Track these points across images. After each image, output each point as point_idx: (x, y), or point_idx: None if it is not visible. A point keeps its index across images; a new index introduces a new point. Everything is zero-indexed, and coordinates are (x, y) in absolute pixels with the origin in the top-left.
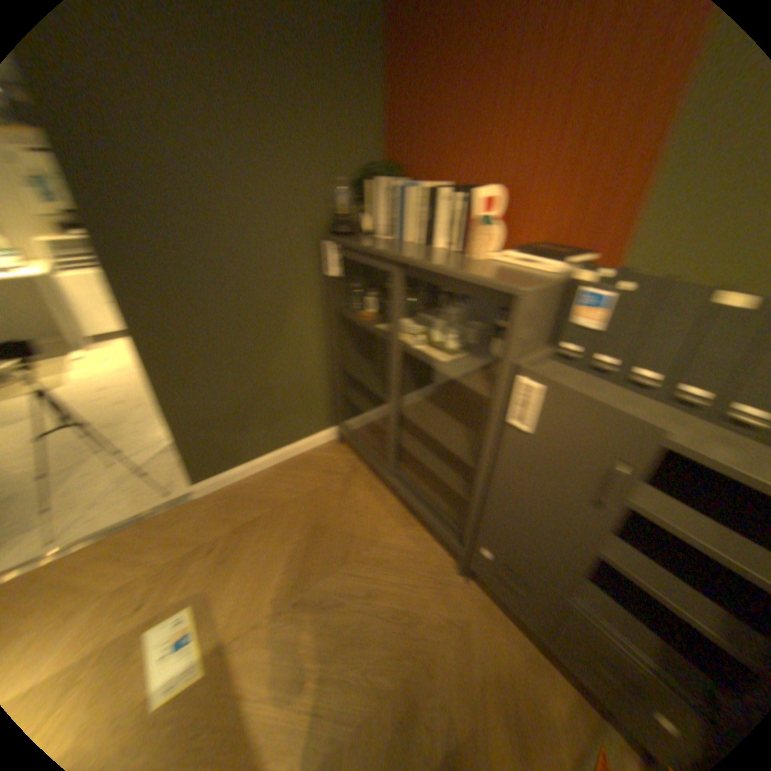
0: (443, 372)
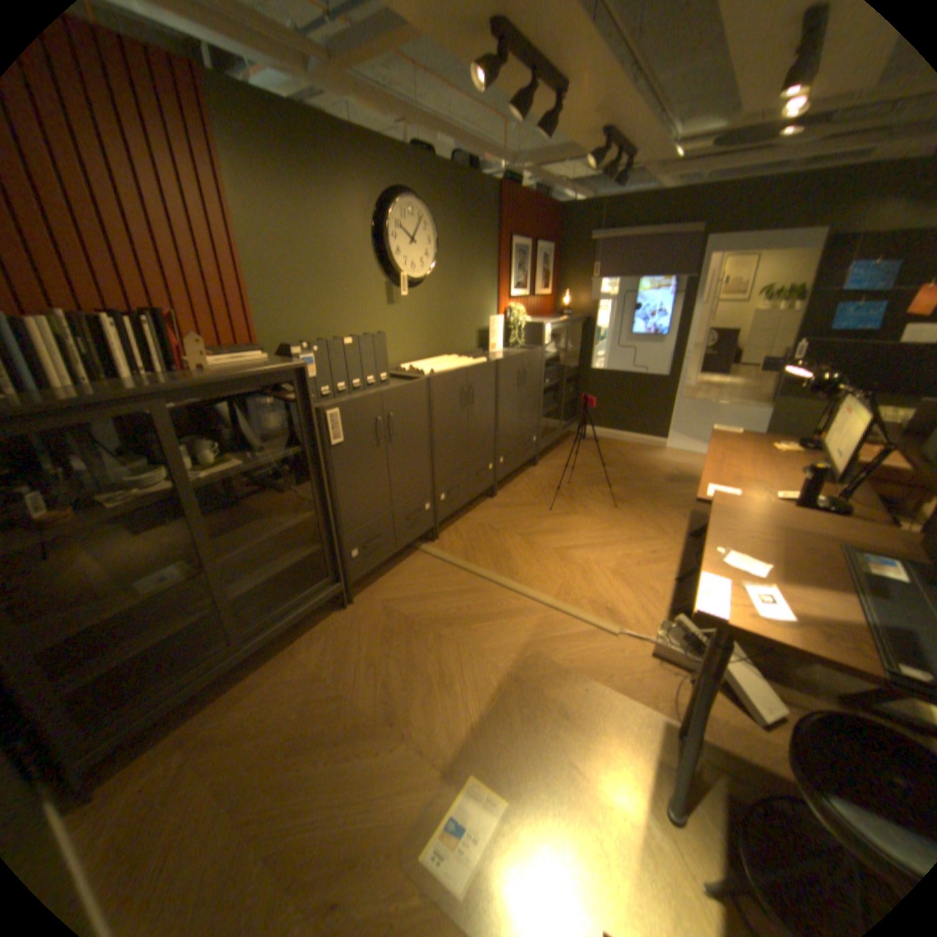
0: (254, 467)
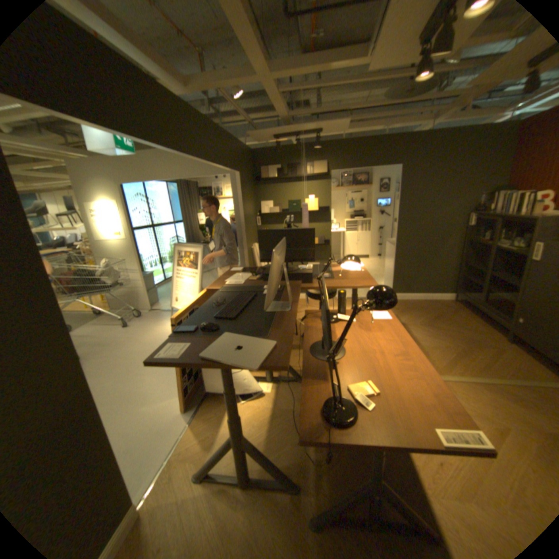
0: (514, 251)
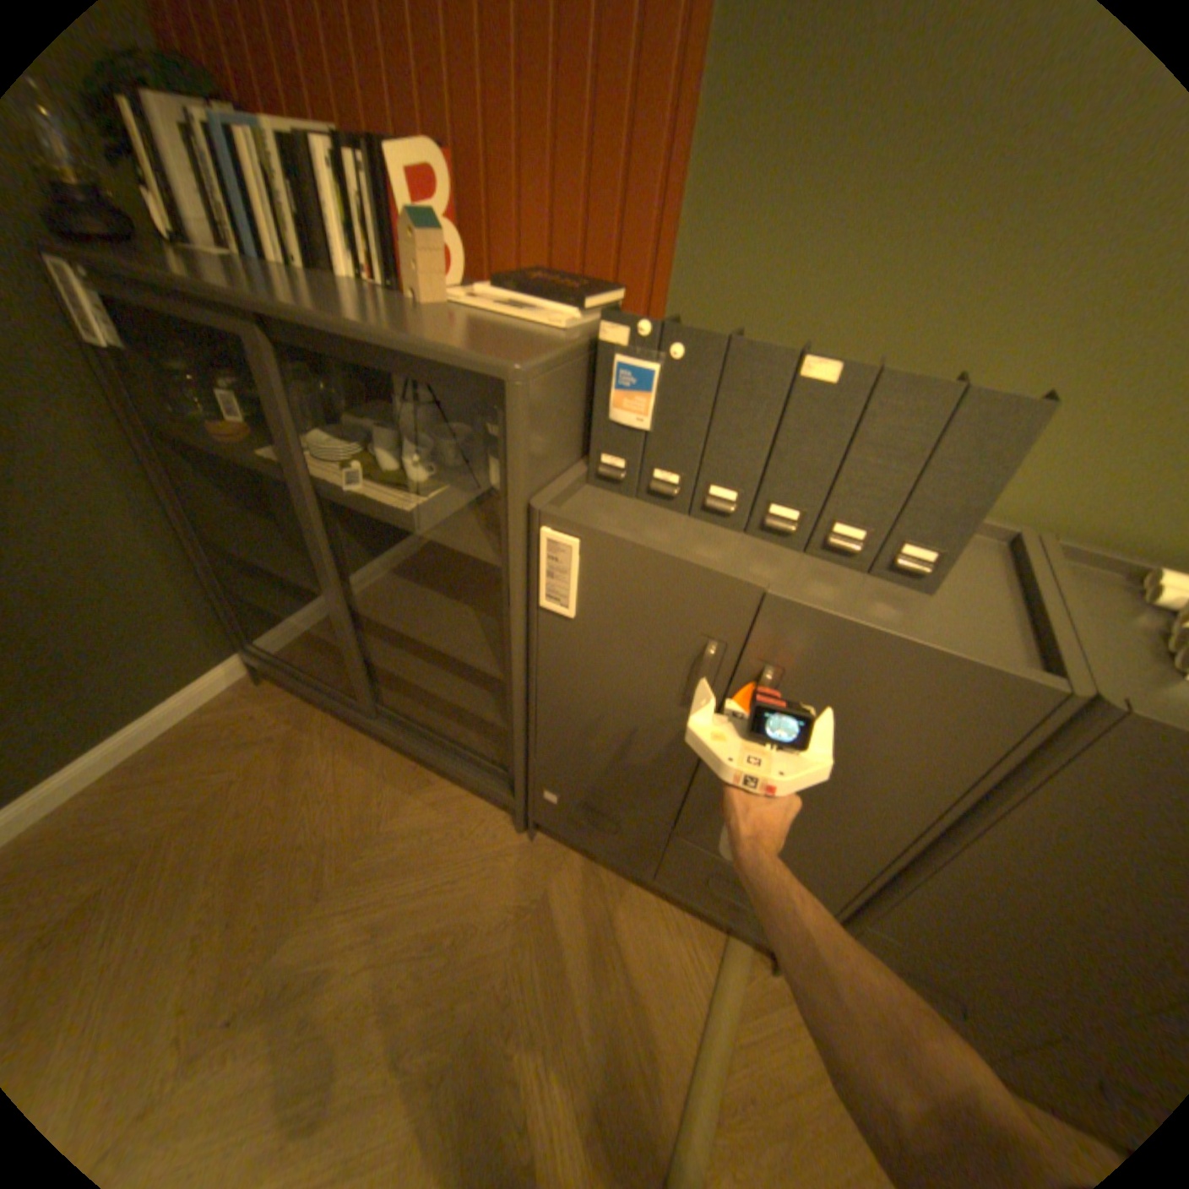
0: (413, 530)
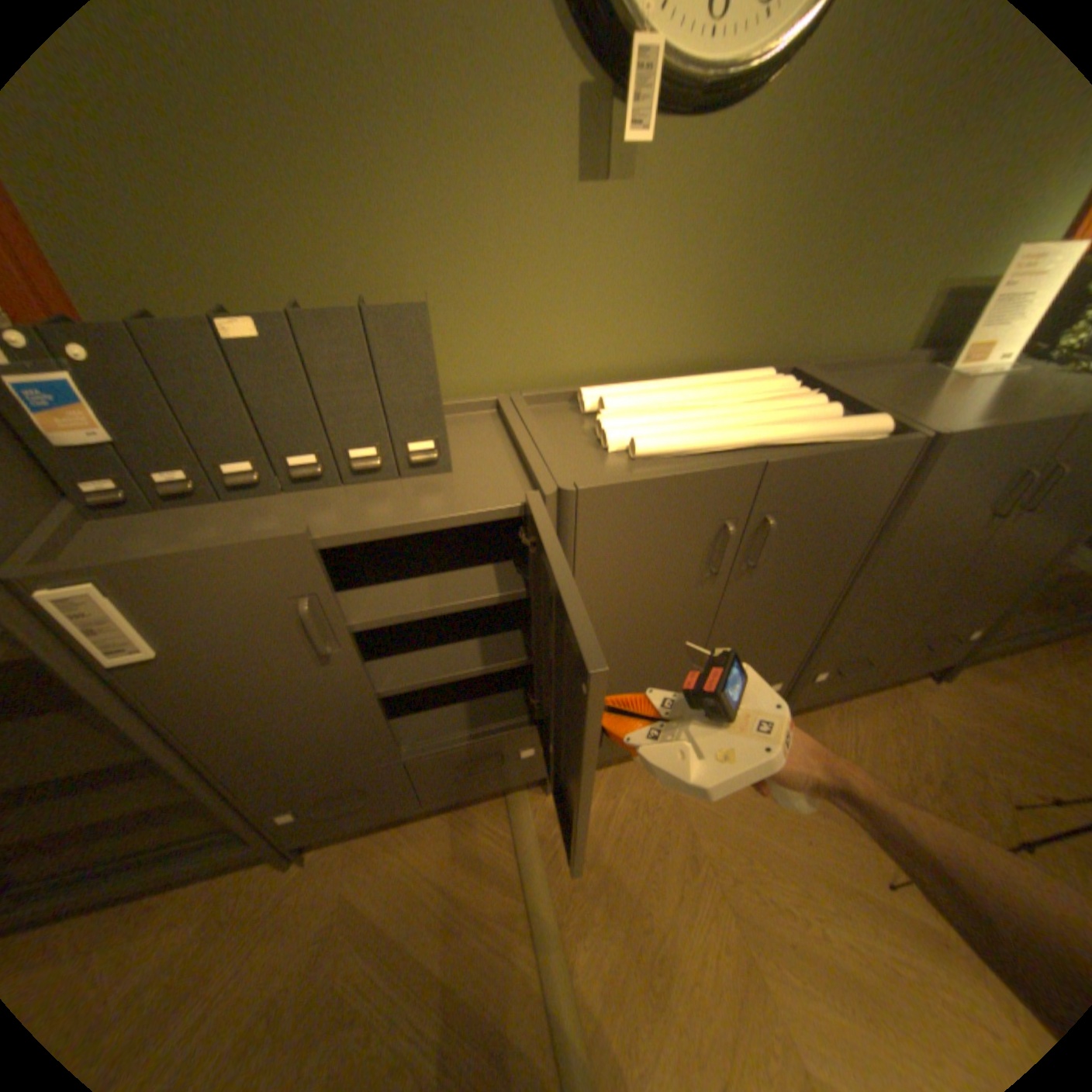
0: None
